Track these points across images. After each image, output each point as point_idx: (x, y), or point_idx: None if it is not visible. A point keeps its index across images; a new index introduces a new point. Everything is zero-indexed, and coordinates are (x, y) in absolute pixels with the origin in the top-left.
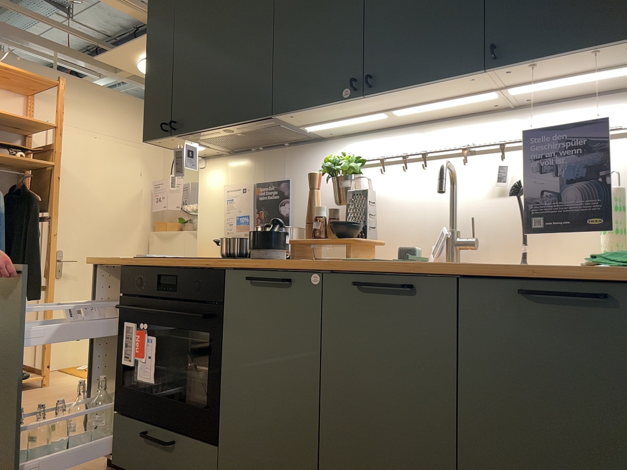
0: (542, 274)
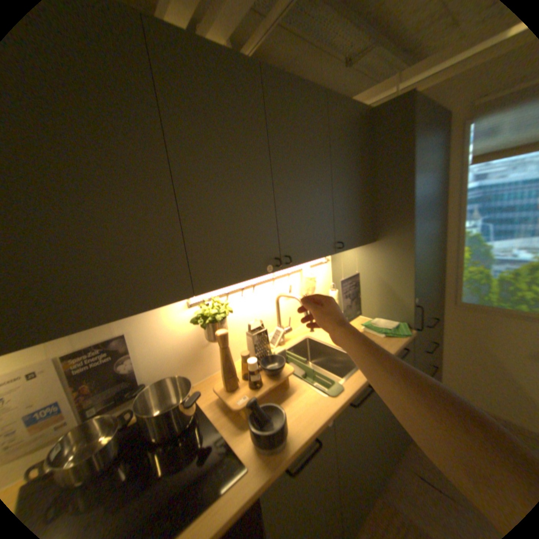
0: (398, 352)
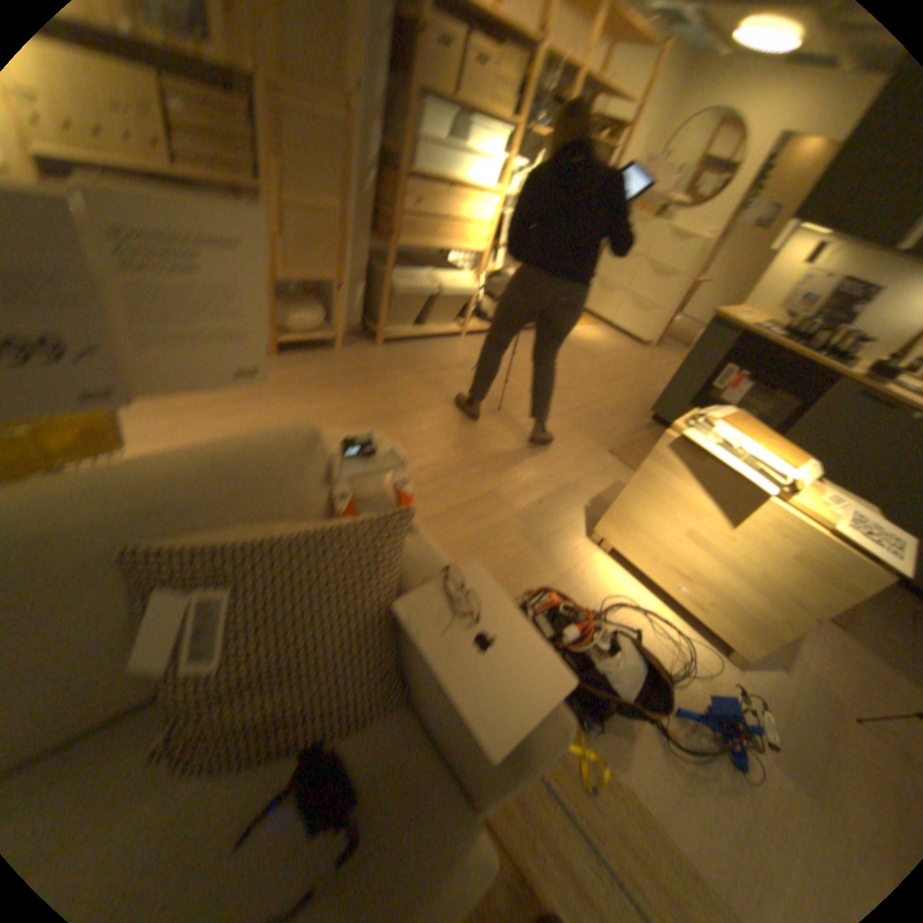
0: None
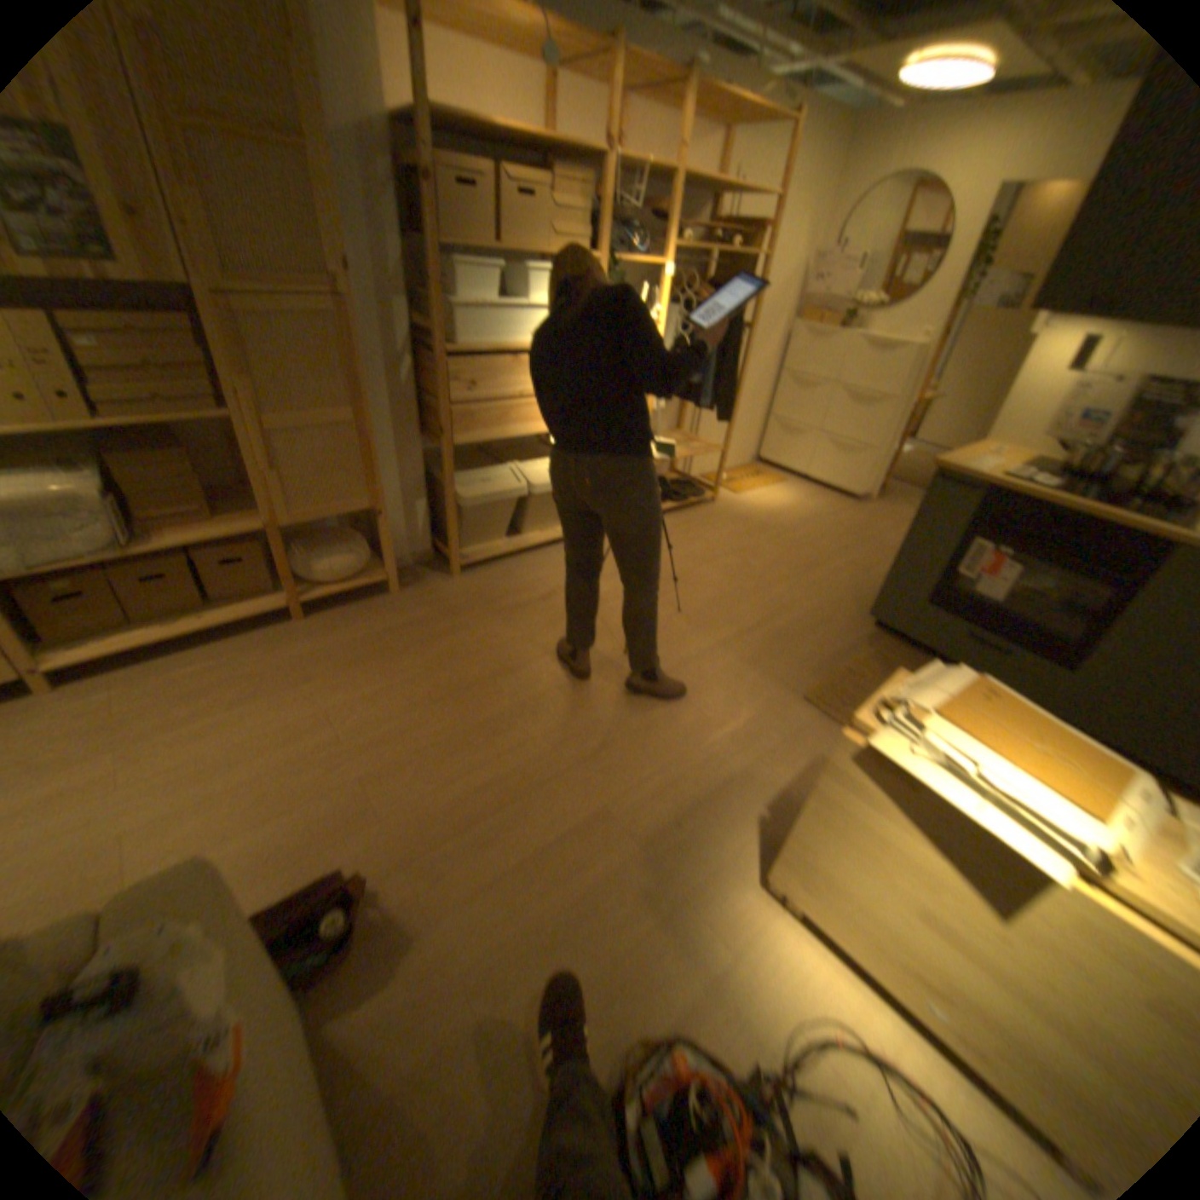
0: None
